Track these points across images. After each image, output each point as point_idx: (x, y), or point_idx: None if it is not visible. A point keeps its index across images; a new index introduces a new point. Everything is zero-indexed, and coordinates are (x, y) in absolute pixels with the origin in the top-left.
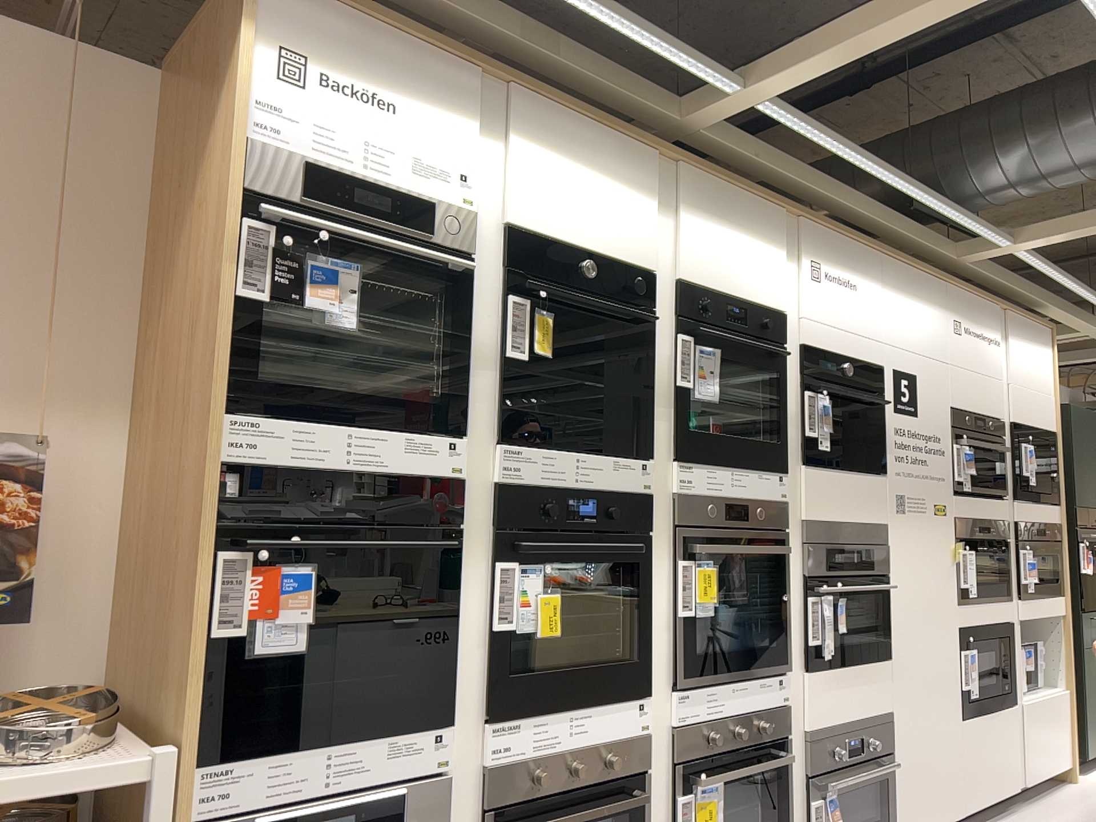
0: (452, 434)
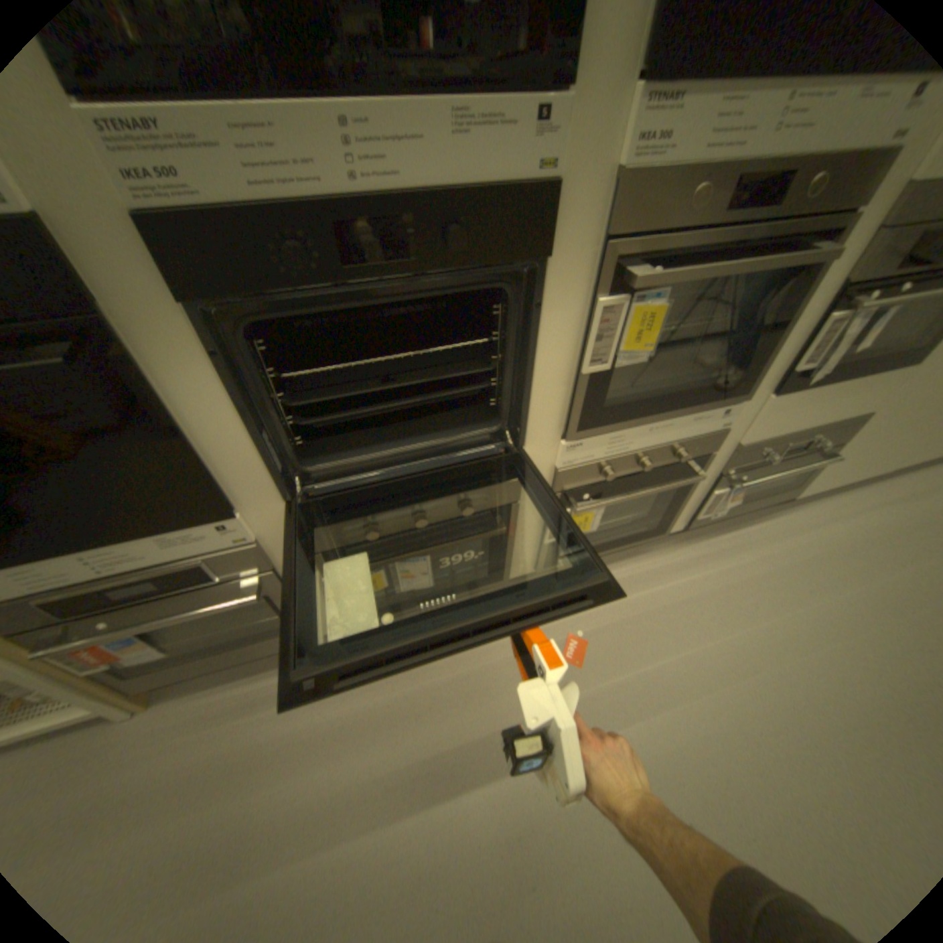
0: None
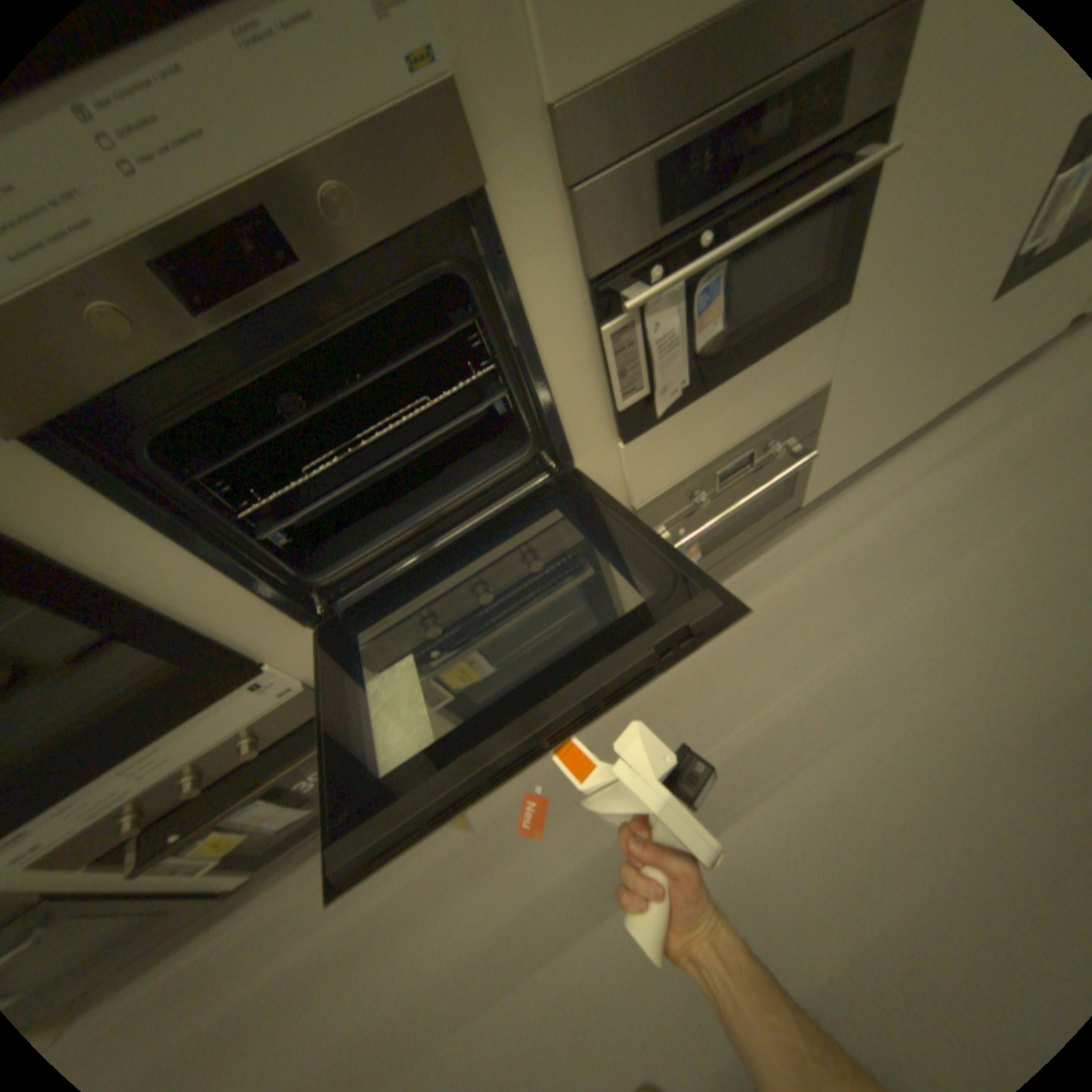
0: None
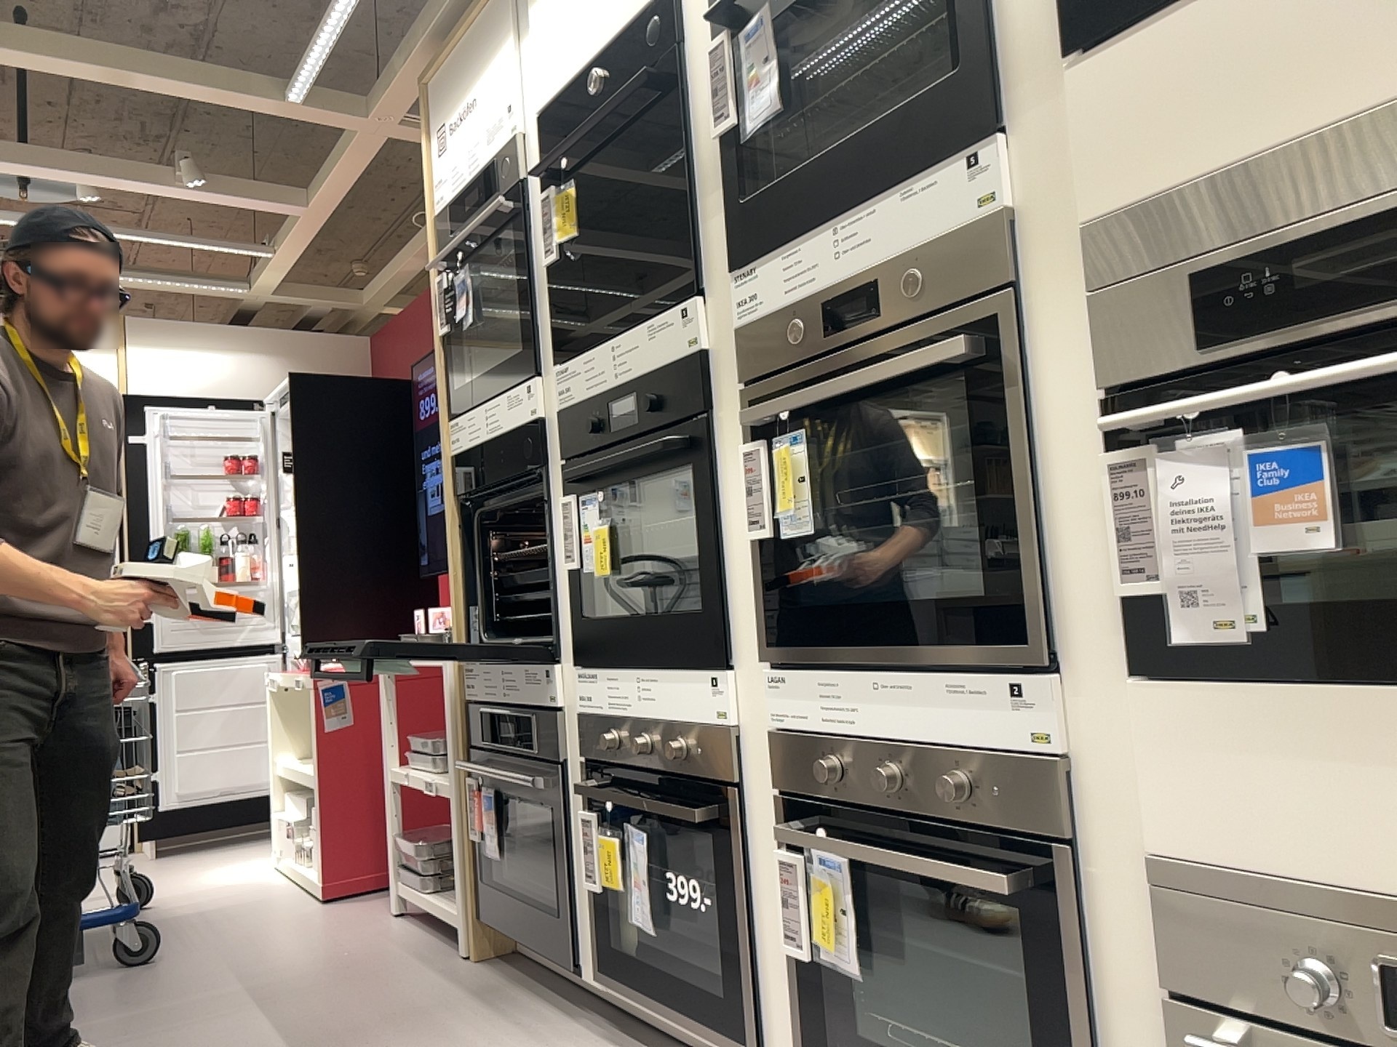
0: (524, 378)
